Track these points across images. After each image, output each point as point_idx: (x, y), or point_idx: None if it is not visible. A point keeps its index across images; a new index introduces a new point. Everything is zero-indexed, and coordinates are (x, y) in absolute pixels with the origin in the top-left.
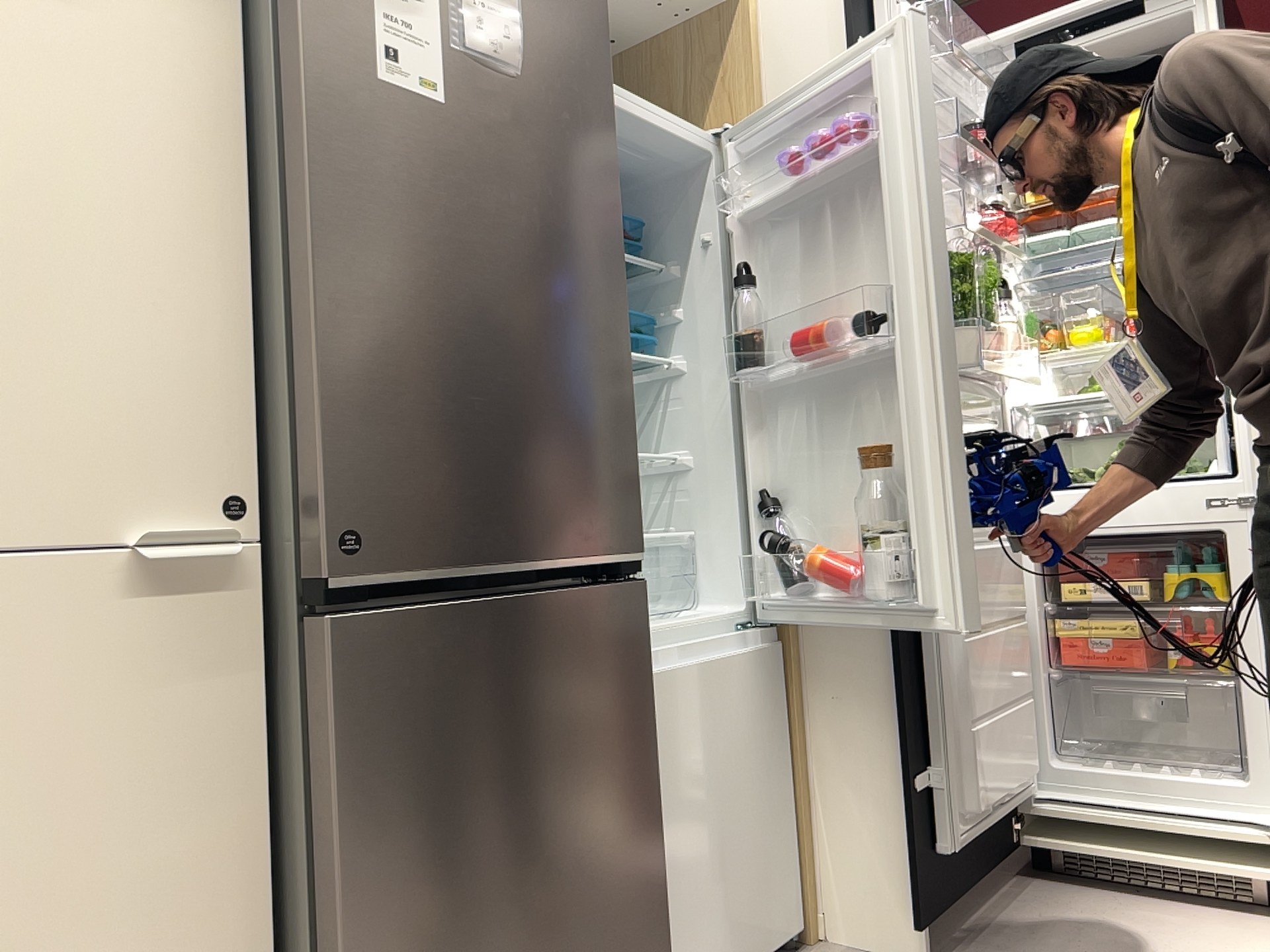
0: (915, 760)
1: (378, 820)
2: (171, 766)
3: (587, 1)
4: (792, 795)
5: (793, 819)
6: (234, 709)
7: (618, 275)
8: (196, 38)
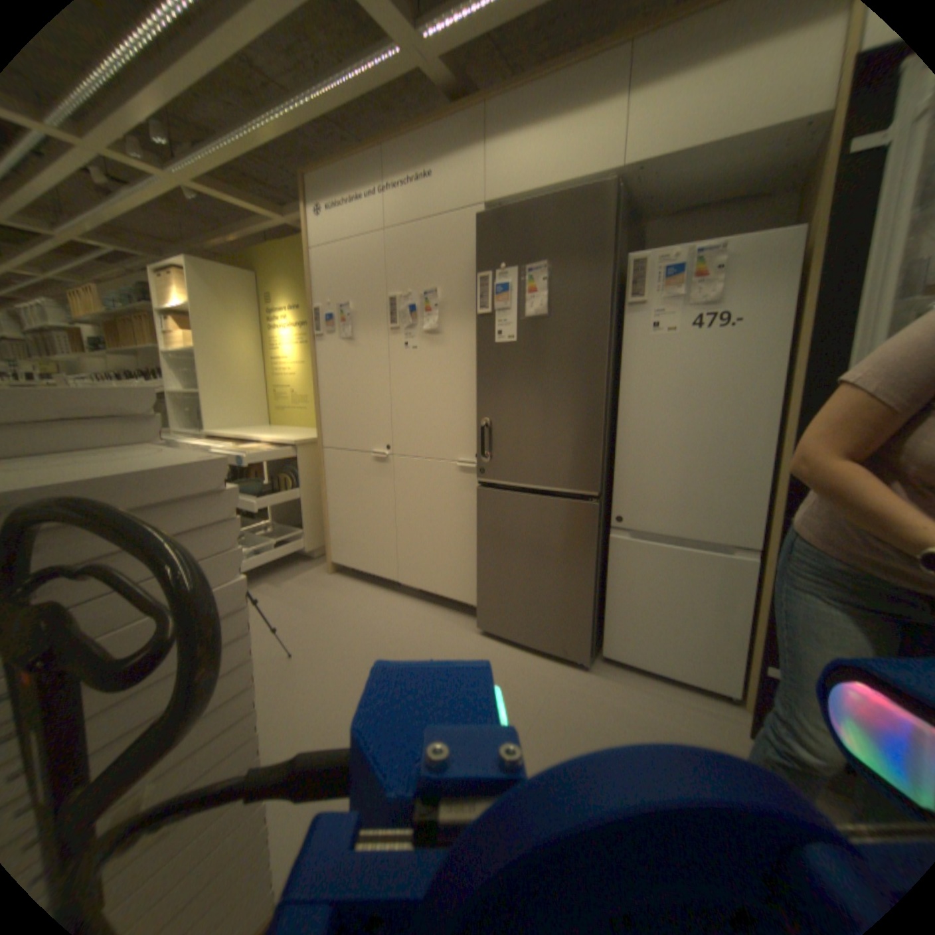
0: (773, 660)
1: (486, 535)
2: (465, 506)
3: (596, 258)
4: (755, 640)
5: (753, 651)
6: (477, 499)
7: (598, 380)
8: (473, 339)
